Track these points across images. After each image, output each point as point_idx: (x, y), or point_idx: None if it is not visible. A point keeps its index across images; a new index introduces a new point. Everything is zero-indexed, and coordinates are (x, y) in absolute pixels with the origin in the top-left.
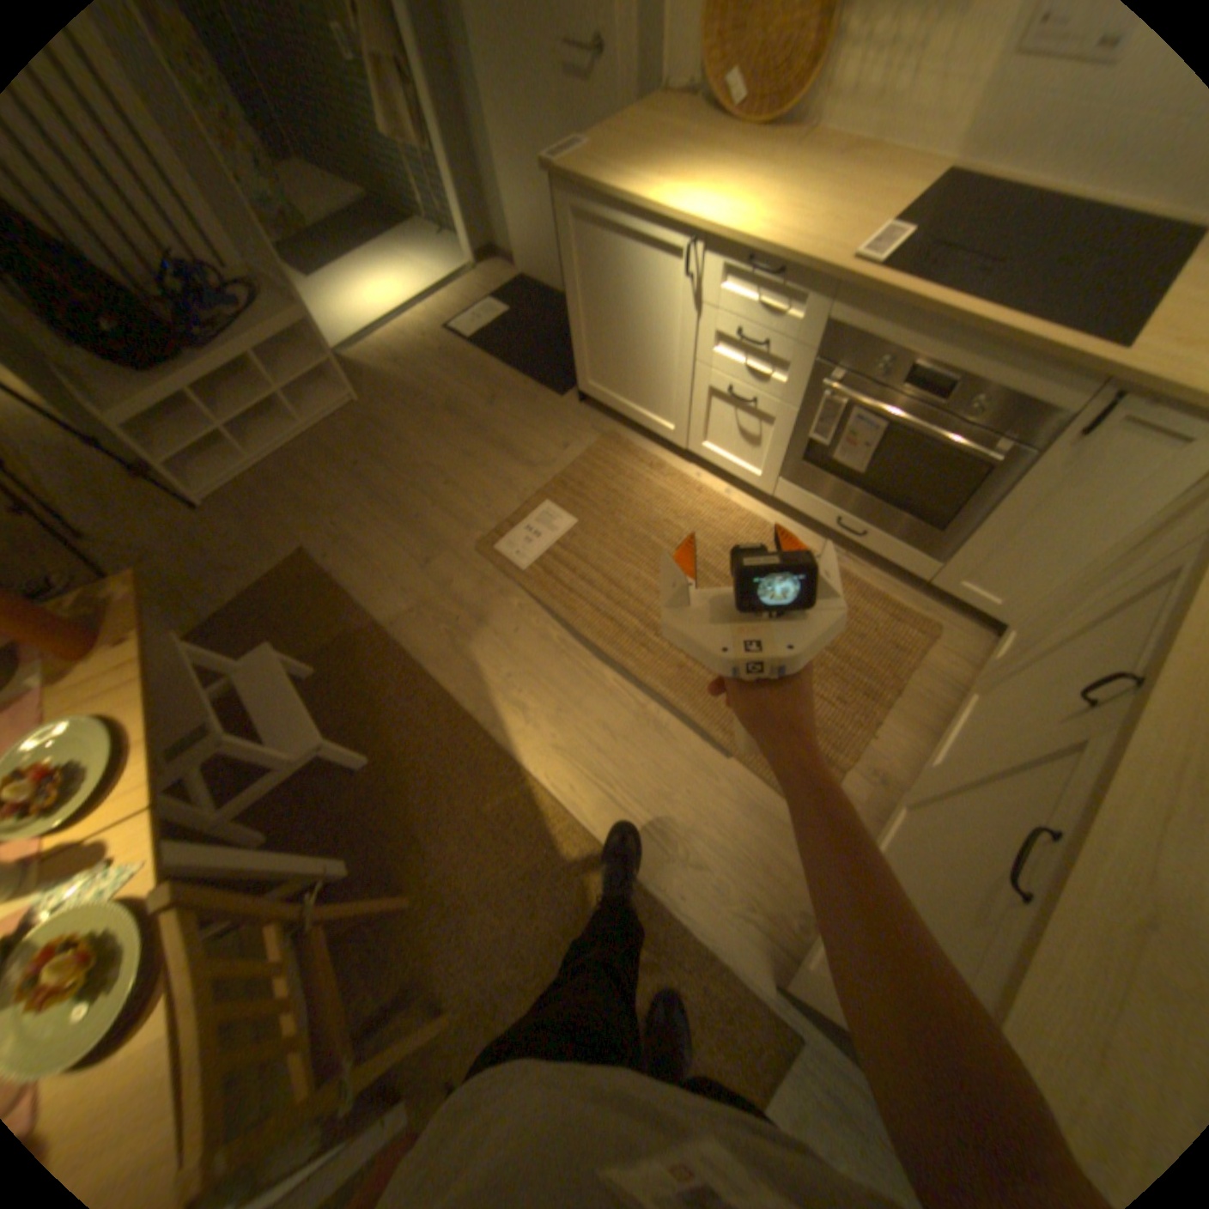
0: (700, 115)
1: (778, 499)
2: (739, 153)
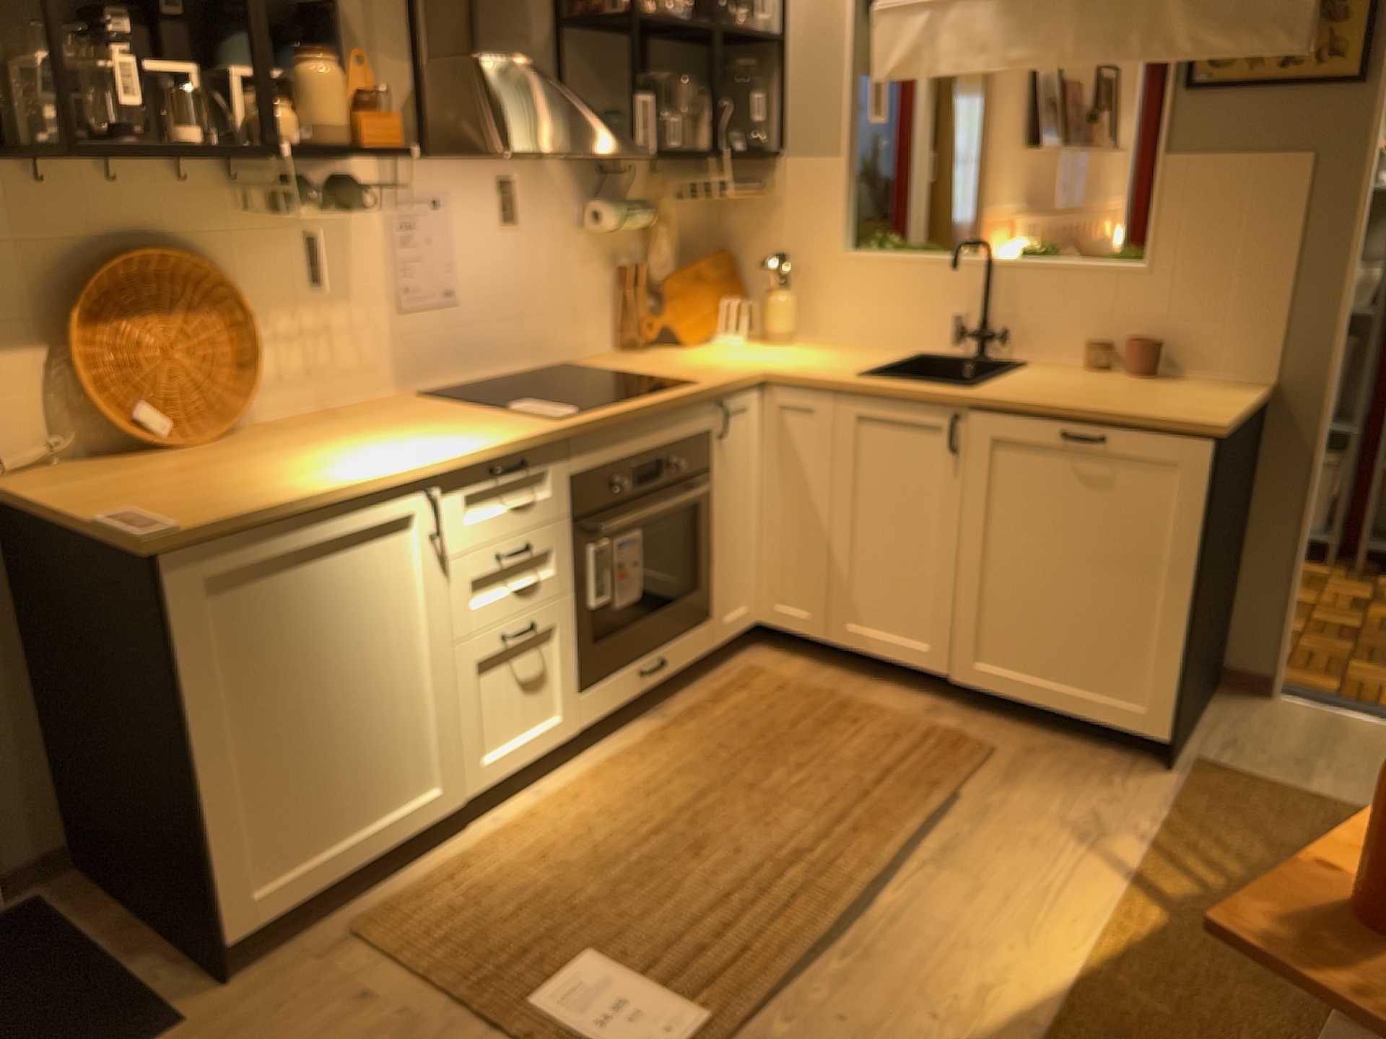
0: (121, 462)
1: (588, 724)
2: (277, 448)
